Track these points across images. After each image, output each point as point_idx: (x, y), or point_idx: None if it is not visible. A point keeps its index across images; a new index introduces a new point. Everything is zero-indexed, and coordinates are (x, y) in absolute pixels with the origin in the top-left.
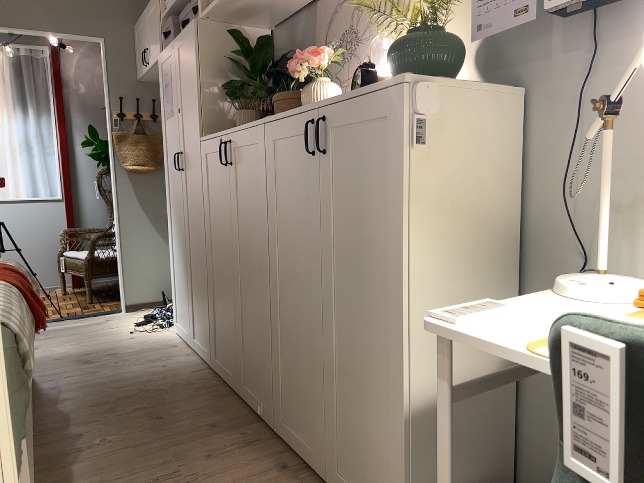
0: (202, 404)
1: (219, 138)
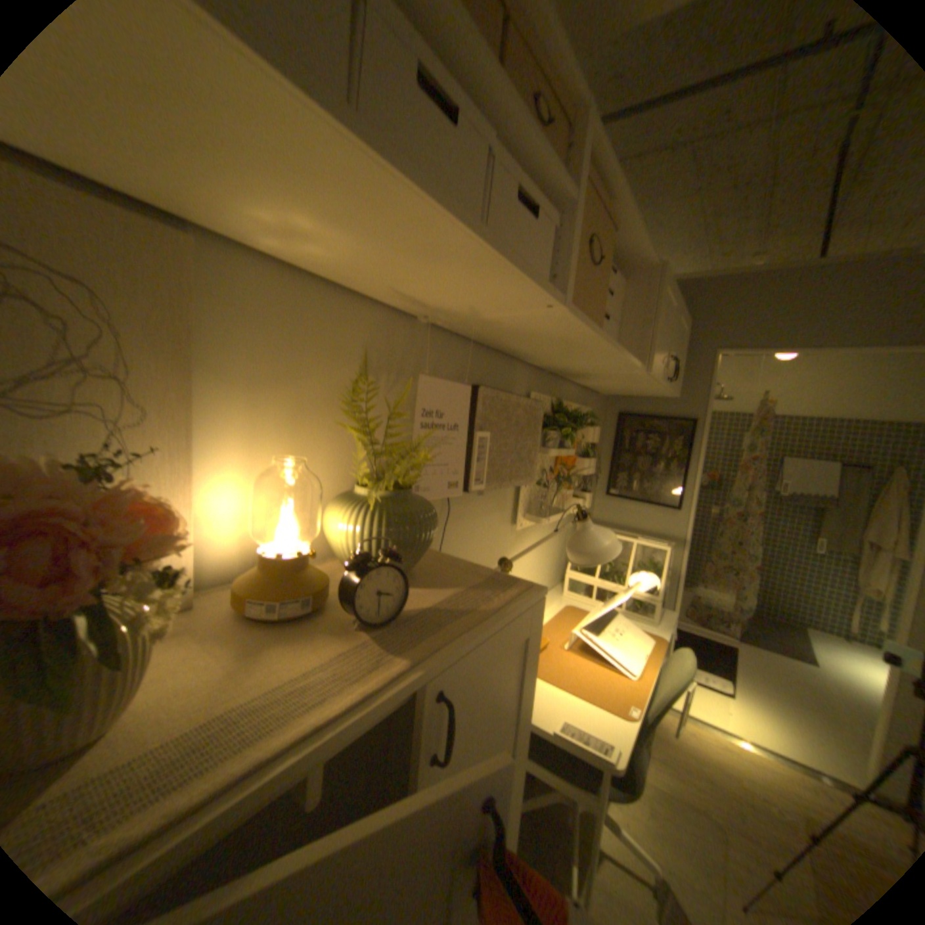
0: None
1: None
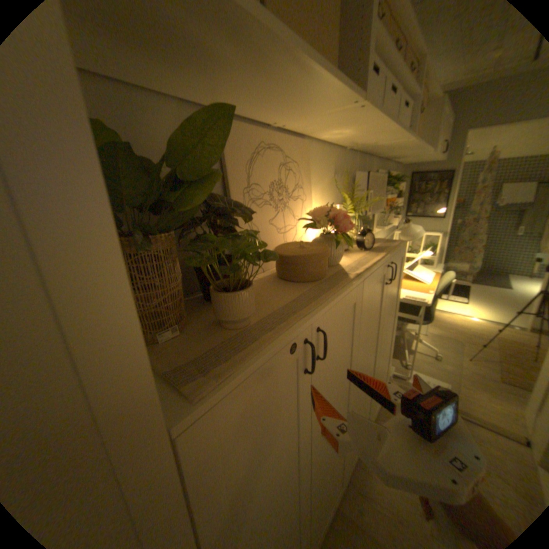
0: None
1: (291, 341)
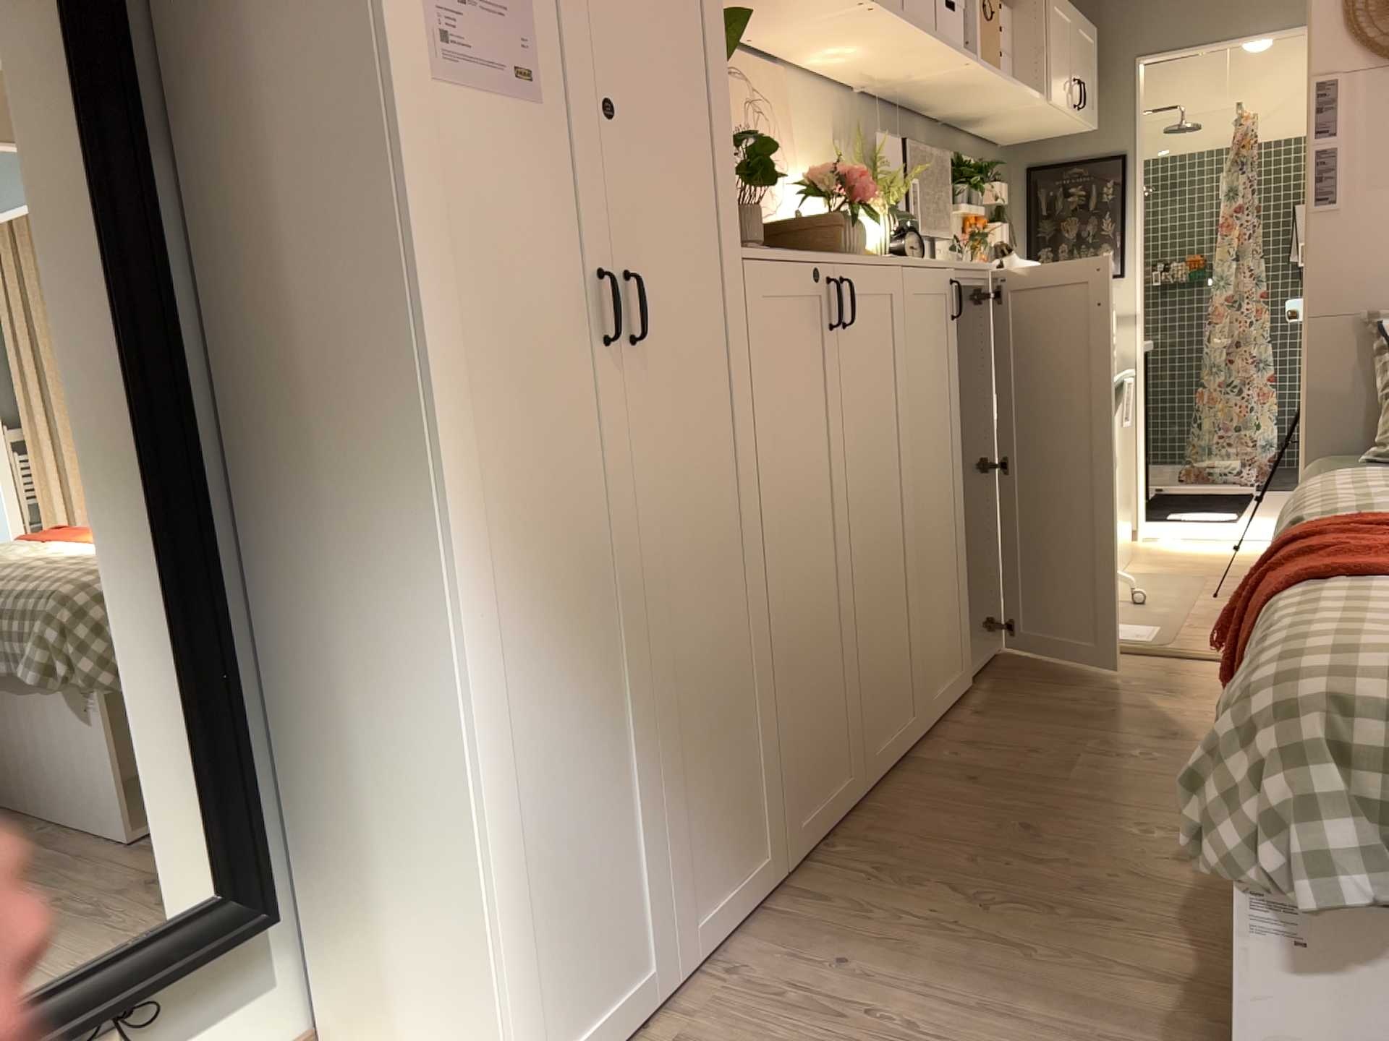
0: (925, 824)
1: (814, 264)
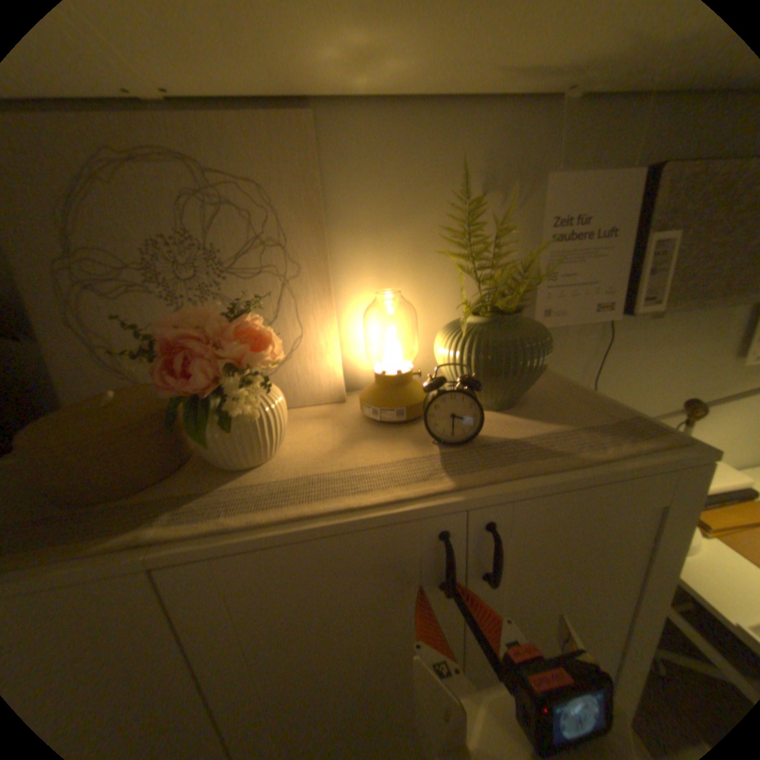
0: None
1: None
